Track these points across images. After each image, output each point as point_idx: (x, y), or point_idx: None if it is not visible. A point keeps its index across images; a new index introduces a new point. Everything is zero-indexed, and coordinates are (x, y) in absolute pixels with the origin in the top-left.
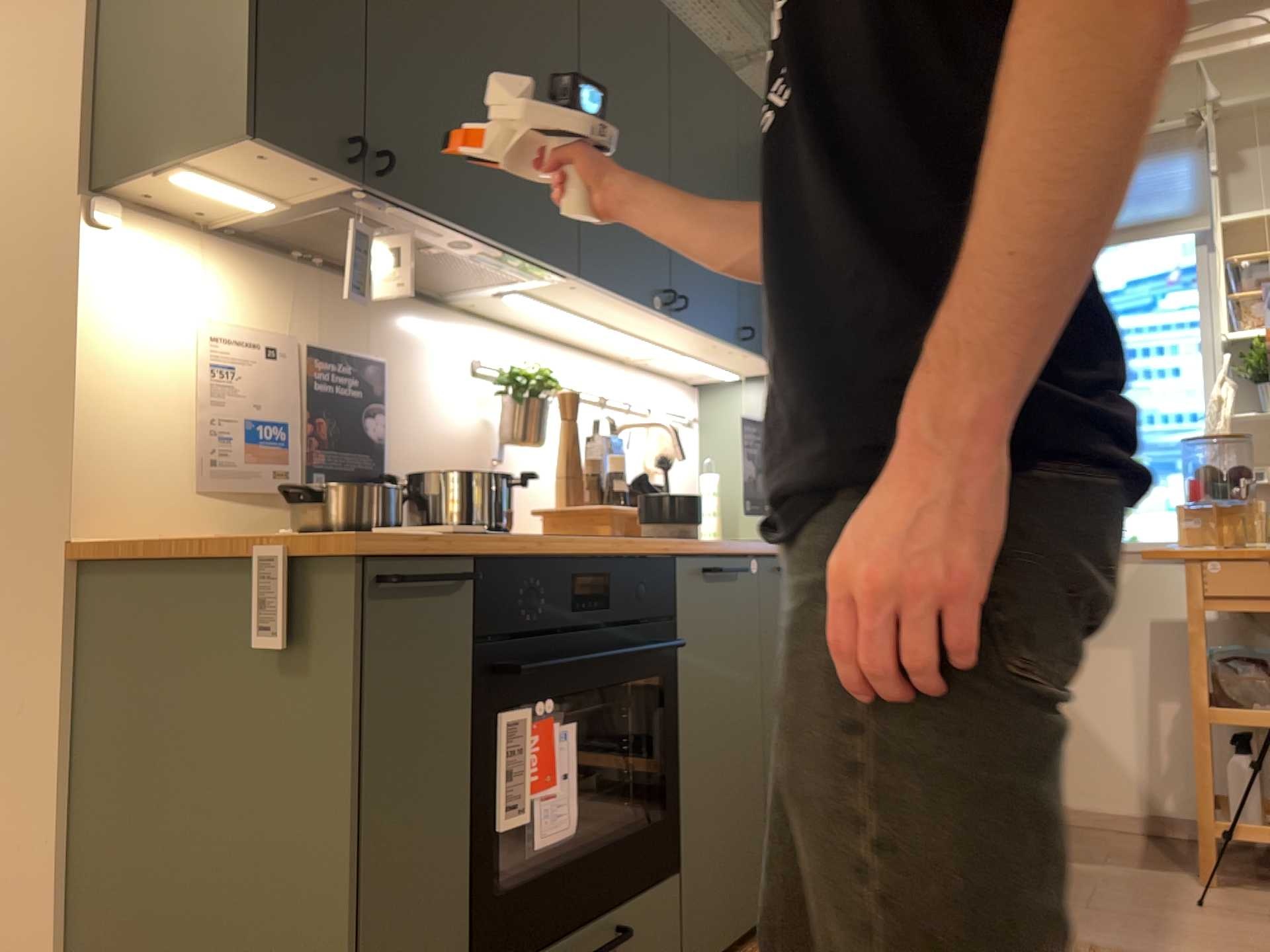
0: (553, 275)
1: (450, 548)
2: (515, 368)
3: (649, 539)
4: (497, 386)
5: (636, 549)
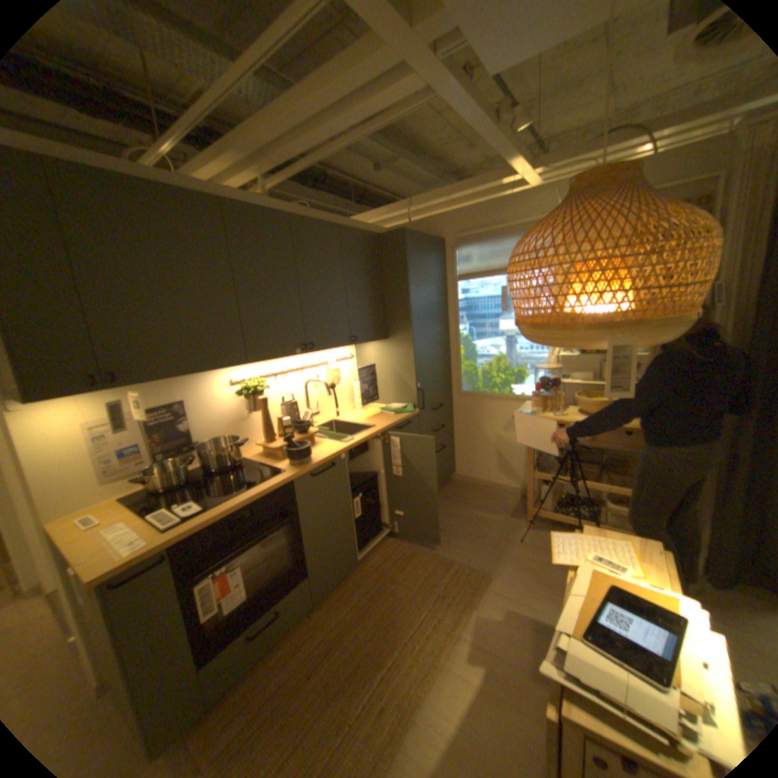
0: (238, 364)
1: (149, 555)
2: (246, 383)
3: (282, 473)
4: (238, 394)
5: (268, 489)
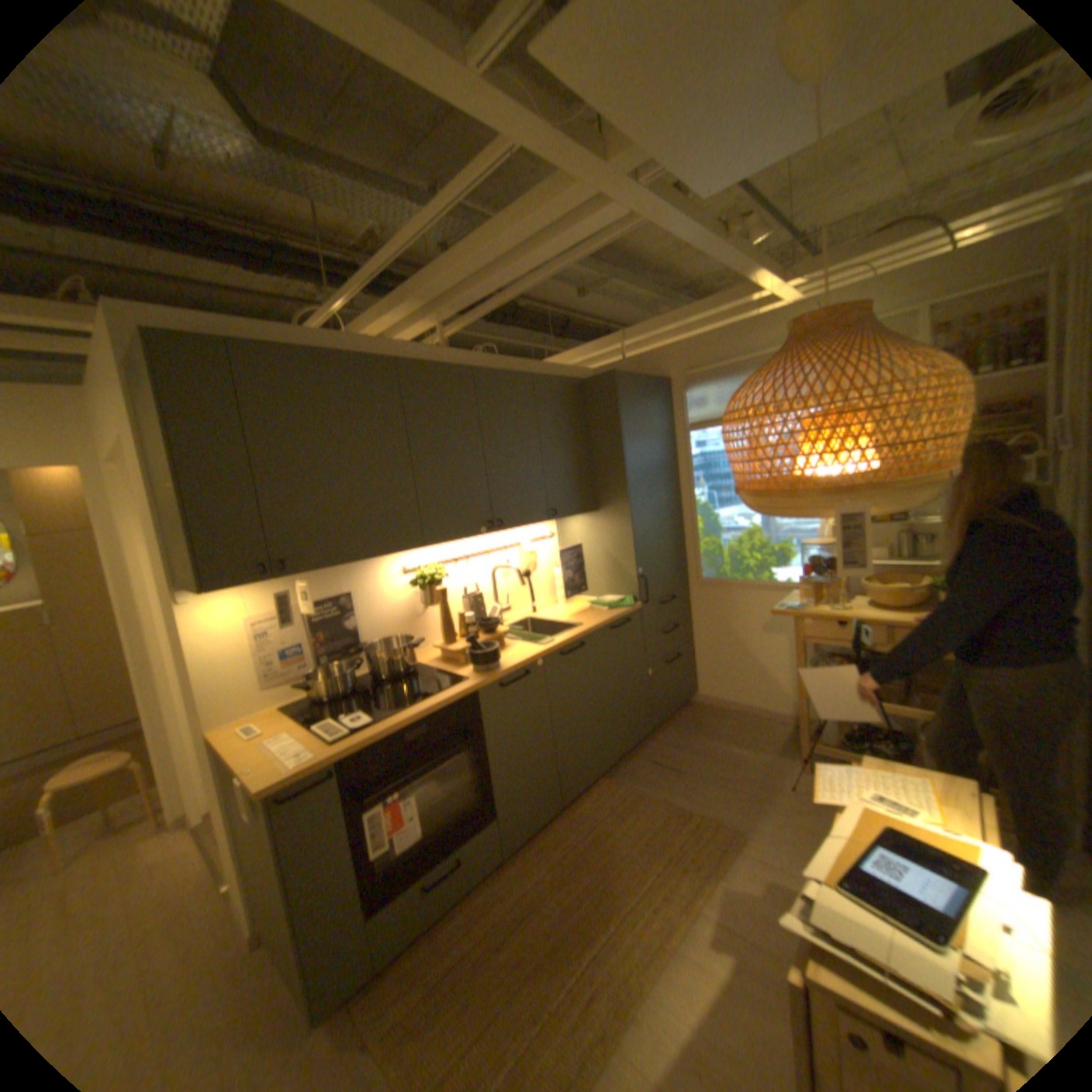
0: (413, 548)
1: (316, 770)
2: (421, 571)
3: (464, 682)
4: (412, 584)
5: (448, 700)
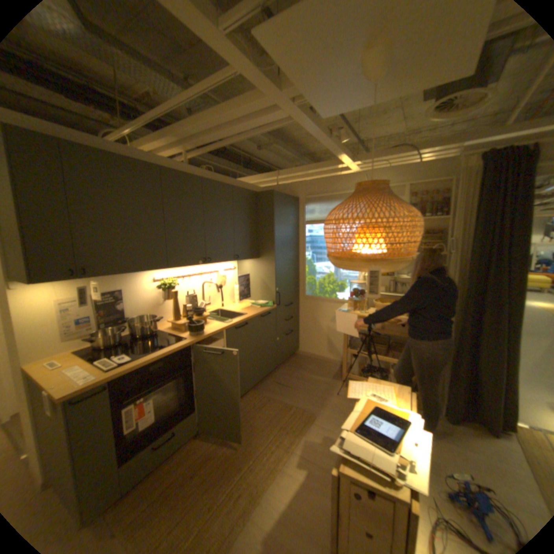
0: (161, 268)
1: (97, 385)
2: (164, 281)
3: (184, 340)
4: (158, 288)
5: (175, 349)
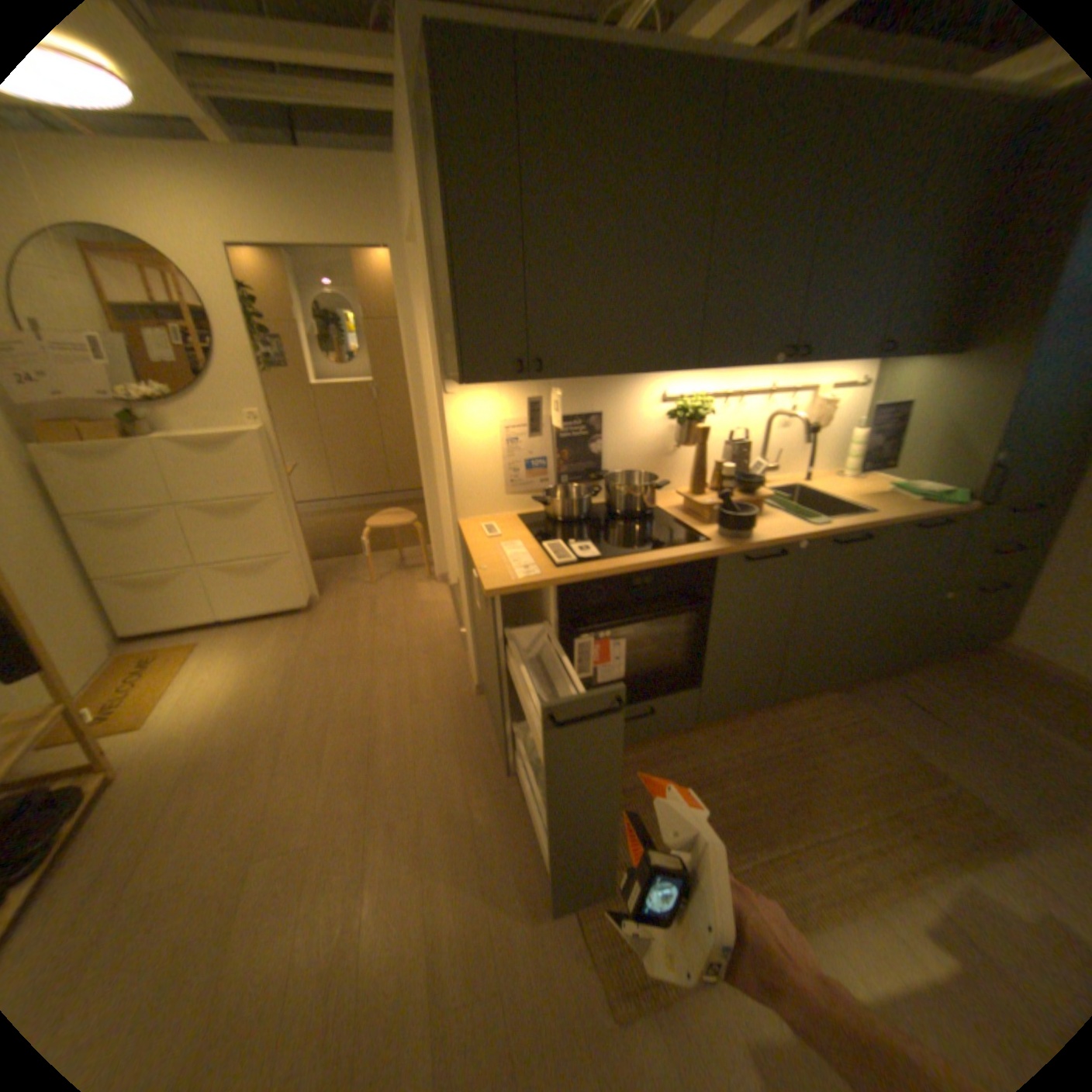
0: (682, 368)
1: (540, 585)
2: (683, 400)
3: (705, 541)
4: (668, 414)
5: (682, 556)
